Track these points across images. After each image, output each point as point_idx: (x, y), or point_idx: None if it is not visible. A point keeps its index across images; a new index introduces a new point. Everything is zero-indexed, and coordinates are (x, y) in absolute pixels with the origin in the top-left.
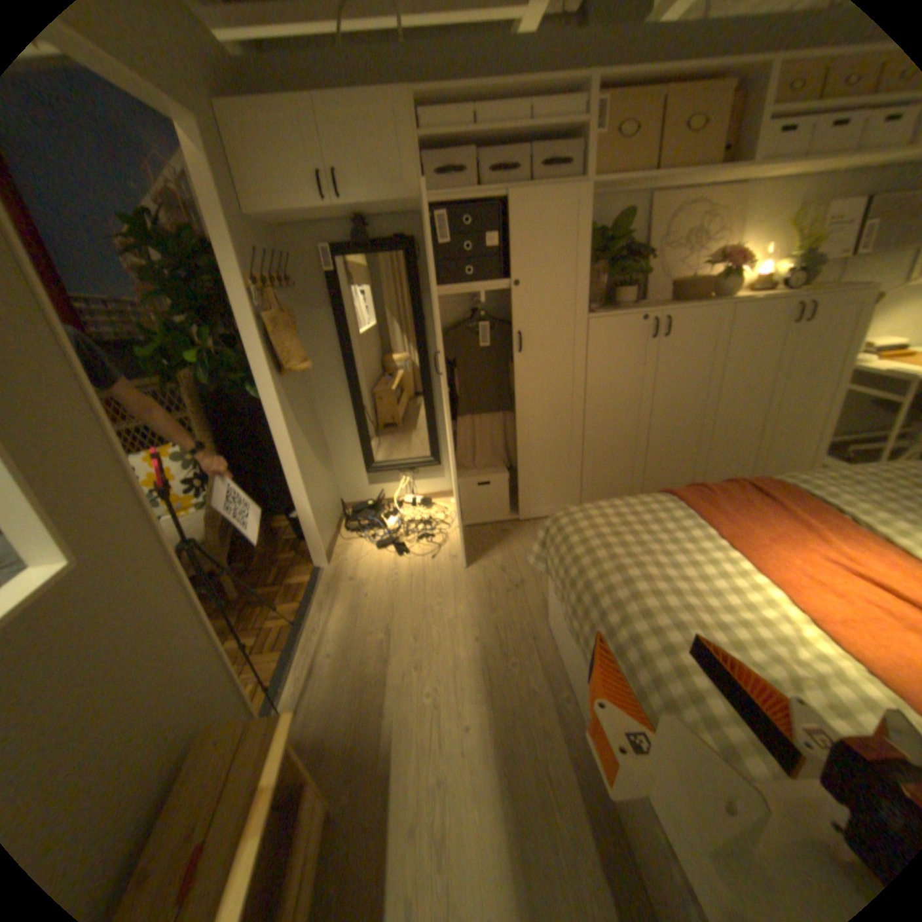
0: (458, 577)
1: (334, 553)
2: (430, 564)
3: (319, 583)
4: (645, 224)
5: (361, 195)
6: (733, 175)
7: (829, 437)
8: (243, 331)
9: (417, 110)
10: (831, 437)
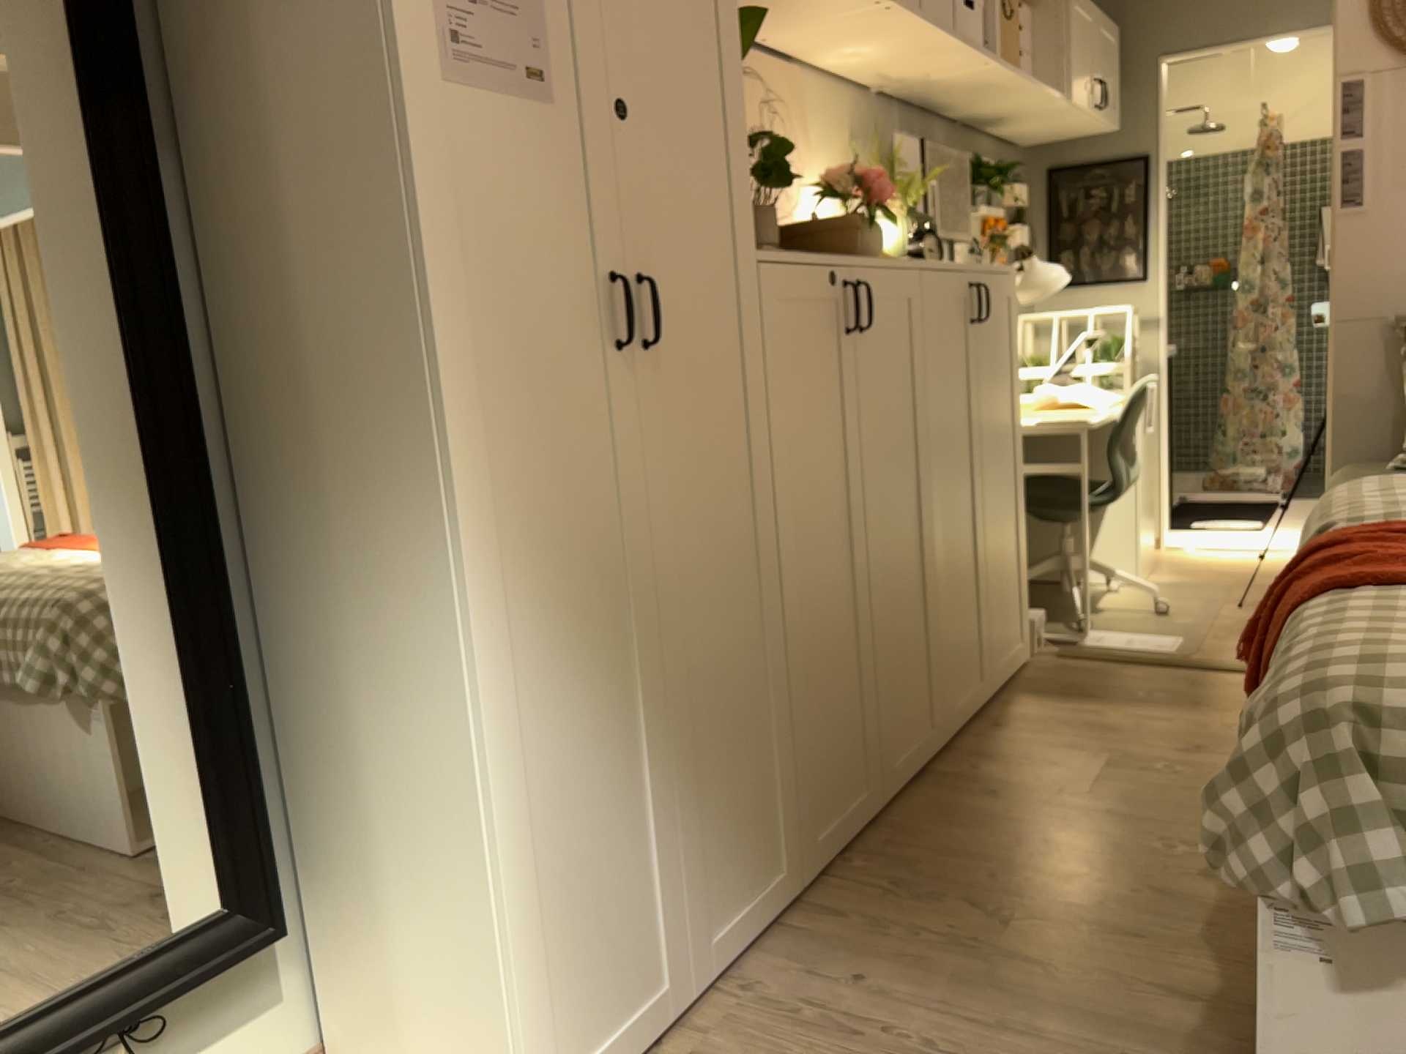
0: None
1: None
2: None
3: None
4: None
5: None
6: (831, 11)
7: (1021, 551)
8: None
9: None
10: (1022, 550)
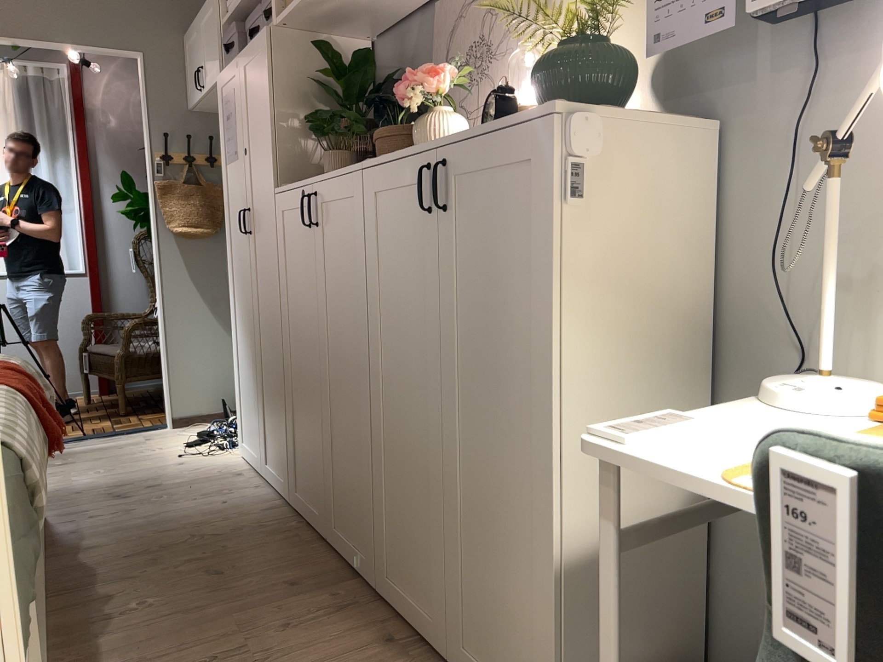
0: (142, 471)
1: (191, 423)
2: (169, 457)
3: (144, 431)
4: (438, 49)
5: (207, 81)
6: None
7: (551, 603)
8: (148, 192)
9: (228, 0)
10: (556, 606)
